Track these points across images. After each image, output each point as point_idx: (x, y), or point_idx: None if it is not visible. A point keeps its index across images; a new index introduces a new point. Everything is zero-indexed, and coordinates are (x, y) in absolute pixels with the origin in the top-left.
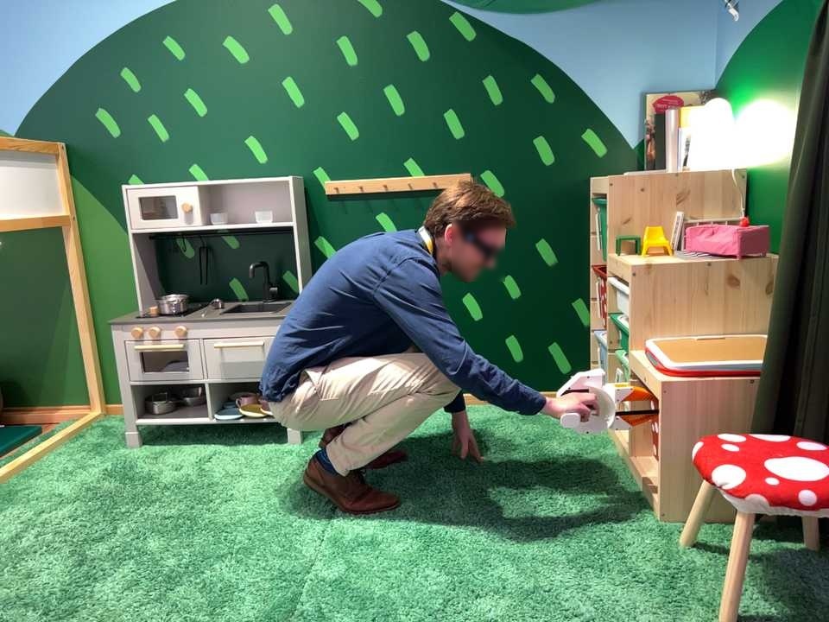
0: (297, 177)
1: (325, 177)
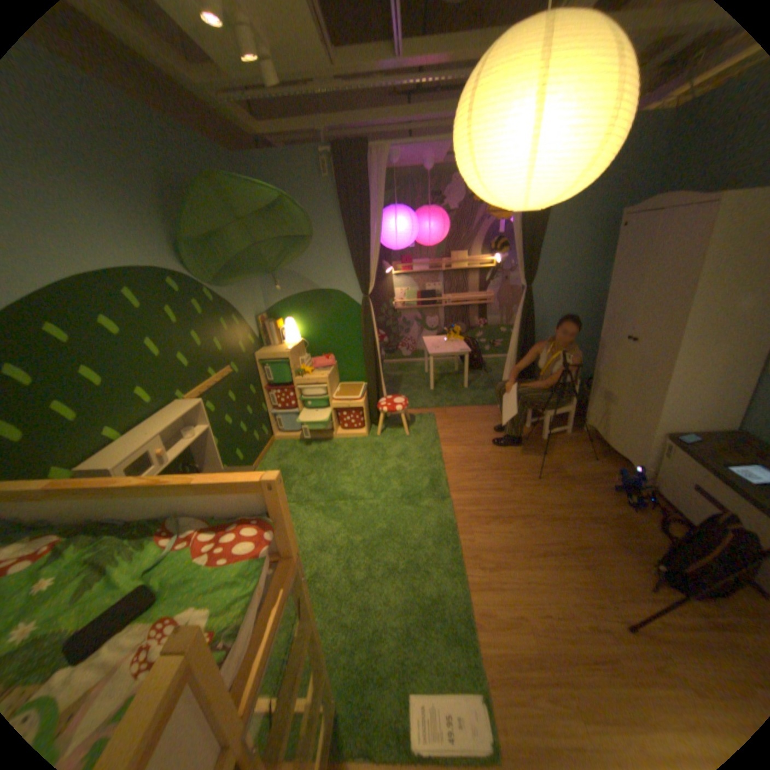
0: (181, 401)
1: (181, 396)
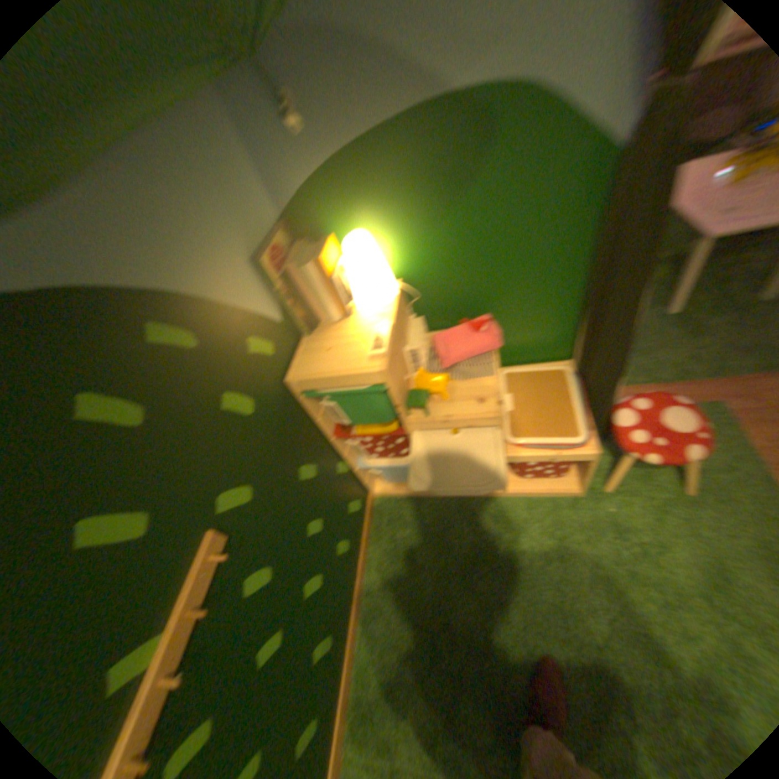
0: None
1: None
